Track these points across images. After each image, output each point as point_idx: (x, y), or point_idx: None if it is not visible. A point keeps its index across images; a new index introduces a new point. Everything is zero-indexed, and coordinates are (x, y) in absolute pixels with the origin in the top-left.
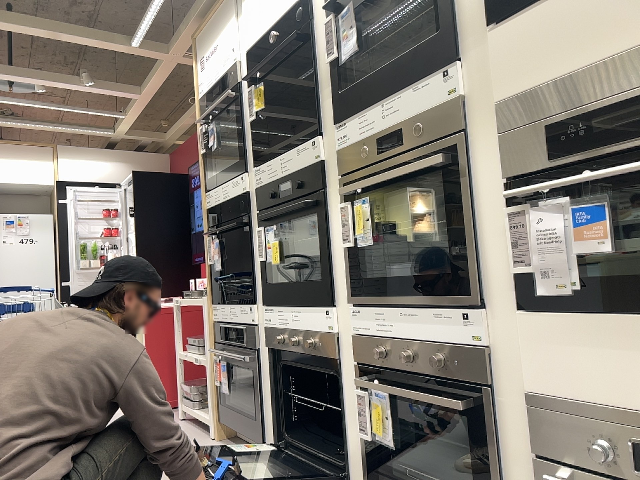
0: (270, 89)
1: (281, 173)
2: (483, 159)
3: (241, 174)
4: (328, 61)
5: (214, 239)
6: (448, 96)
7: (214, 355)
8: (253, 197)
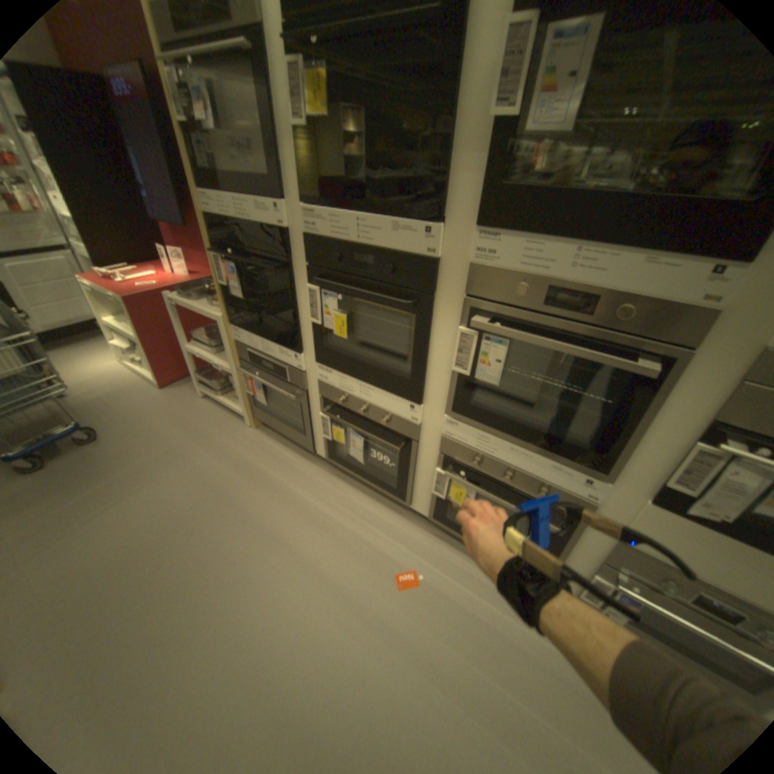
0: (333, 73)
1: (358, 240)
2: (699, 385)
3: (271, 197)
4: (496, 109)
5: (226, 261)
6: (706, 300)
7: (242, 371)
8: (298, 241)
